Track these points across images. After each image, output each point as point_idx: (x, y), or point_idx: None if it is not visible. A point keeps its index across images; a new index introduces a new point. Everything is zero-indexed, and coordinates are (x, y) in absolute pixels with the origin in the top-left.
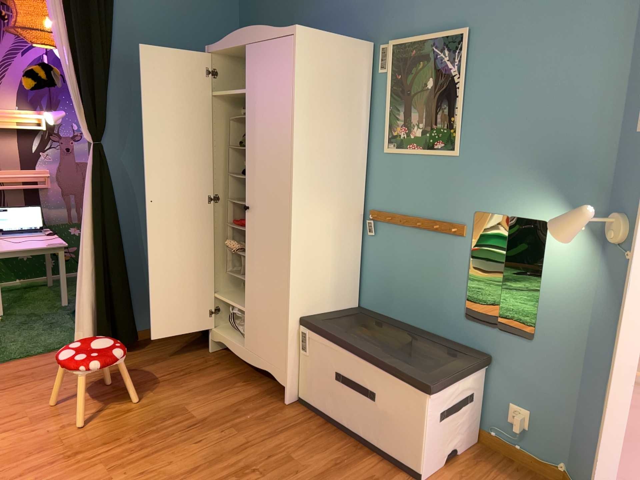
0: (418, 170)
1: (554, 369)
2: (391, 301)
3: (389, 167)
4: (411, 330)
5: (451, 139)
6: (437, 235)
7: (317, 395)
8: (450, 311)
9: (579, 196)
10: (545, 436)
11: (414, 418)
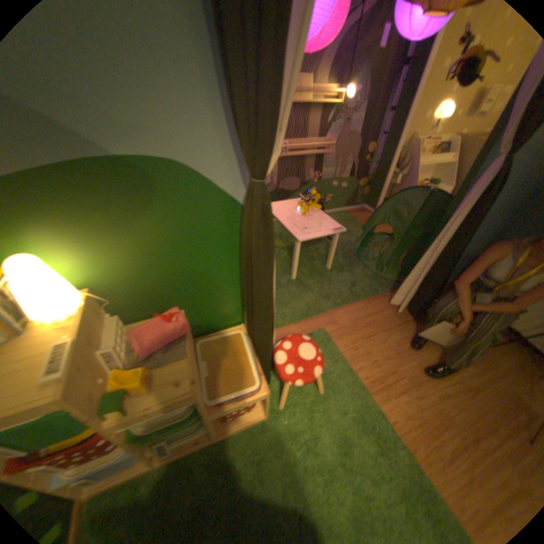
0: None
1: None
2: None
3: None
4: None
5: None
6: None
7: None
8: None
9: None
10: None
11: None
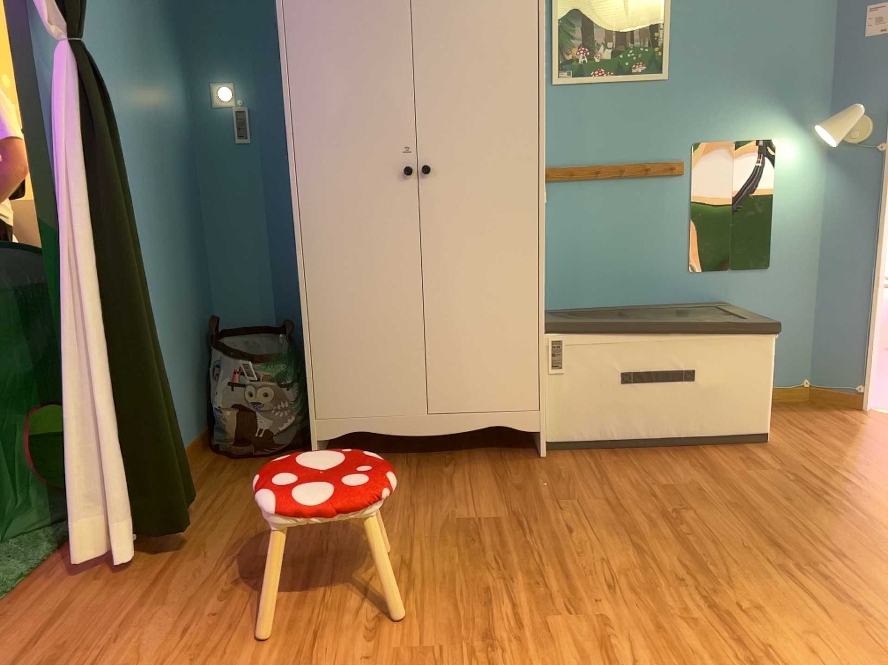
0: (608, 103)
1: (792, 291)
2: (579, 286)
3: (561, 105)
4: (637, 305)
5: (656, 59)
6: (643, 183)
7: (588, 419)
8: (668, 270)
9: (804, 108)
10: (787, 363)
11: (755, 372)
